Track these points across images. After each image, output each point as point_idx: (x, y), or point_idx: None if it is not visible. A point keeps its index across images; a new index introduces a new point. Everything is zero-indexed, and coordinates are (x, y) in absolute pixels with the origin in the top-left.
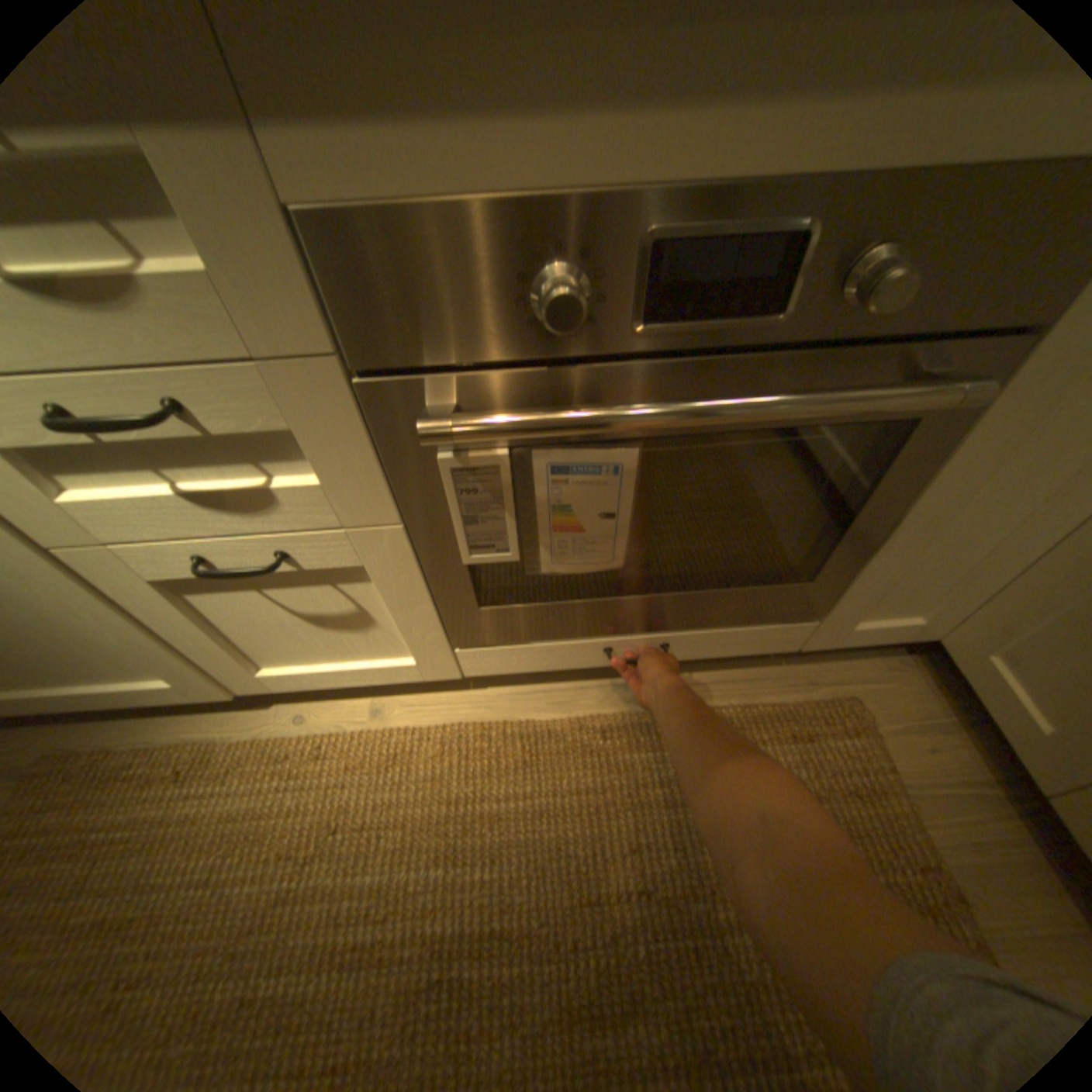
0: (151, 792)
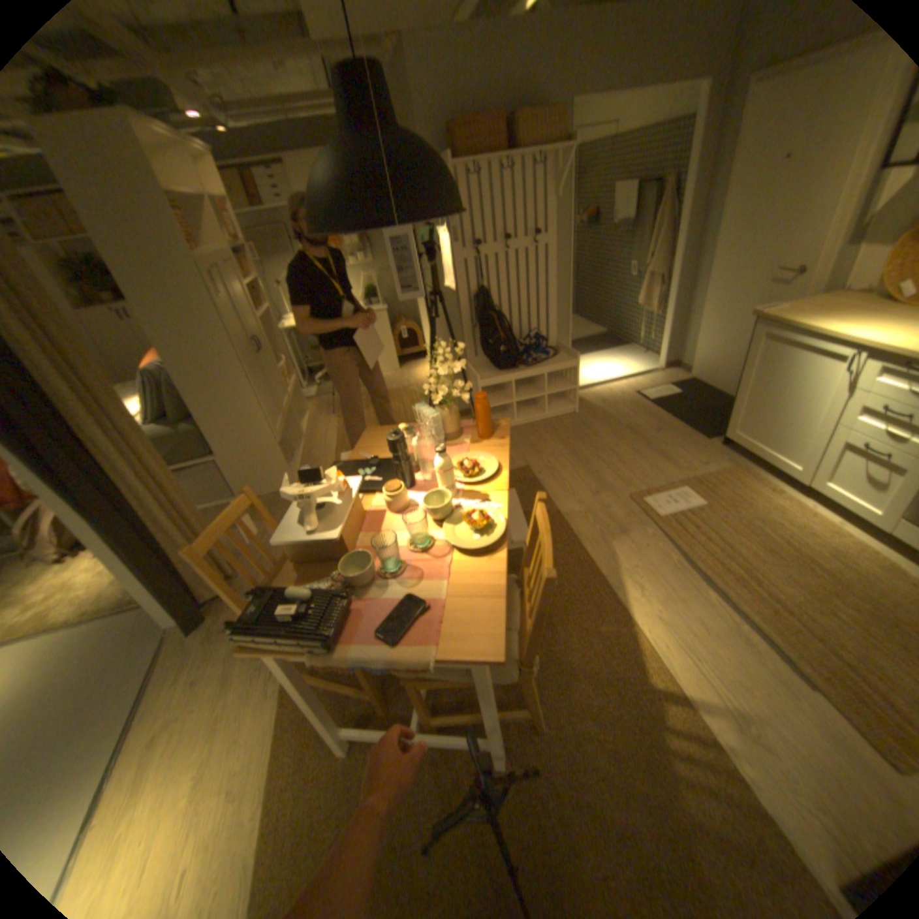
0: (766, 489)
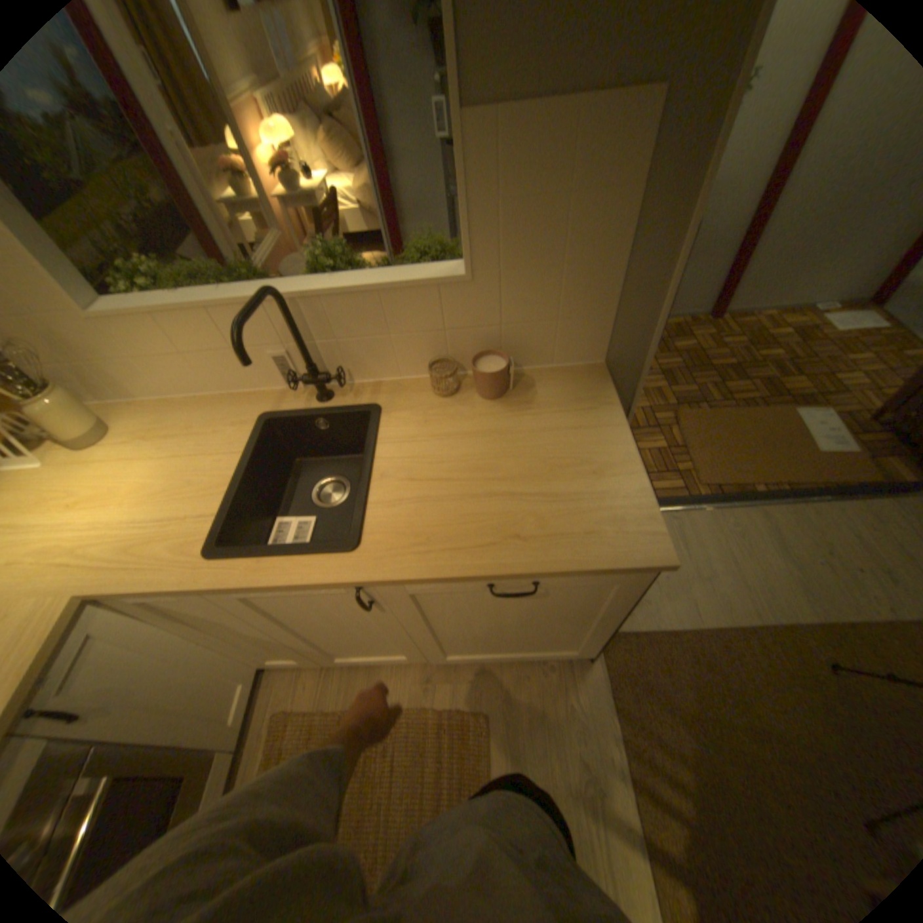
0: None
